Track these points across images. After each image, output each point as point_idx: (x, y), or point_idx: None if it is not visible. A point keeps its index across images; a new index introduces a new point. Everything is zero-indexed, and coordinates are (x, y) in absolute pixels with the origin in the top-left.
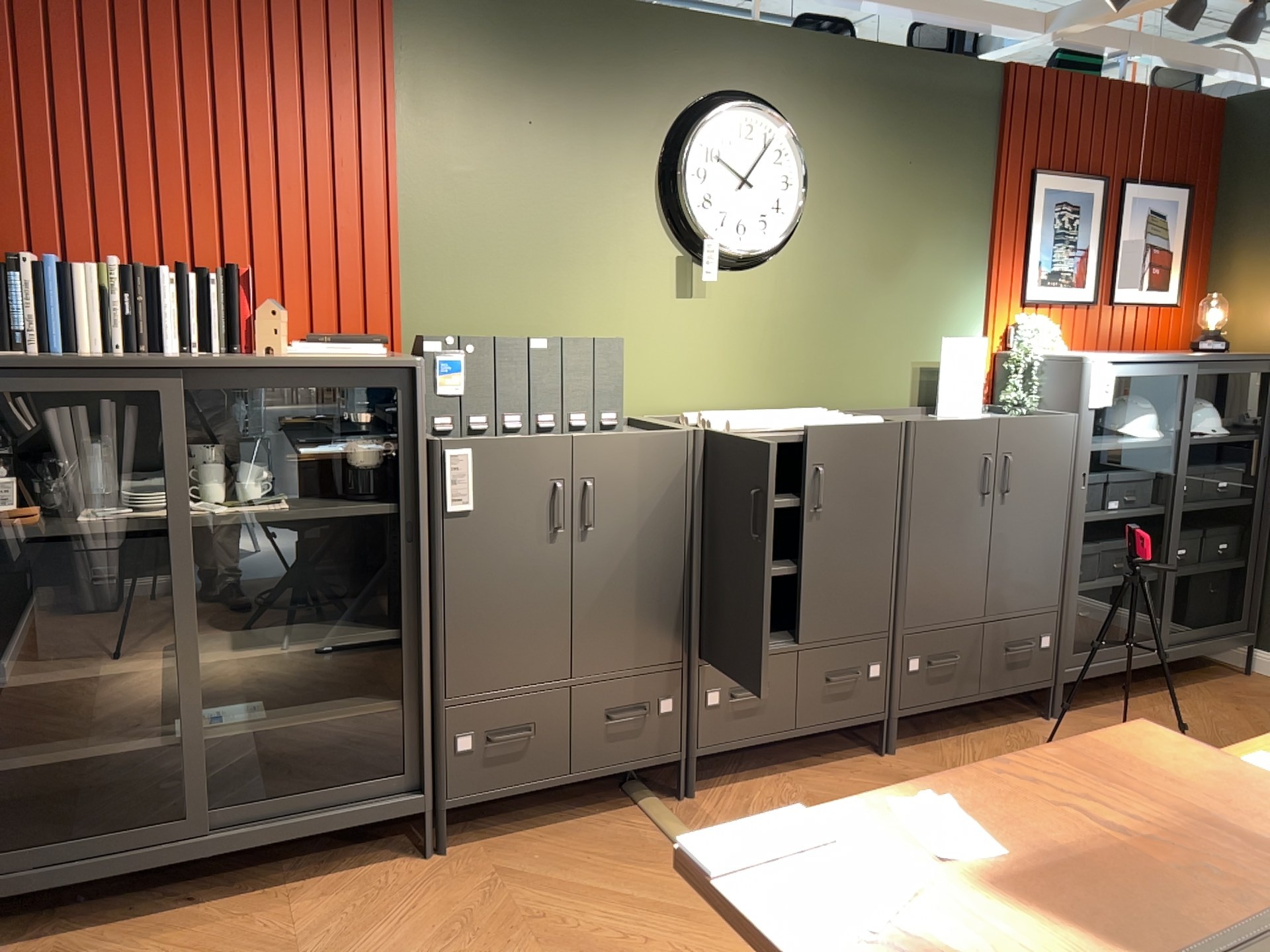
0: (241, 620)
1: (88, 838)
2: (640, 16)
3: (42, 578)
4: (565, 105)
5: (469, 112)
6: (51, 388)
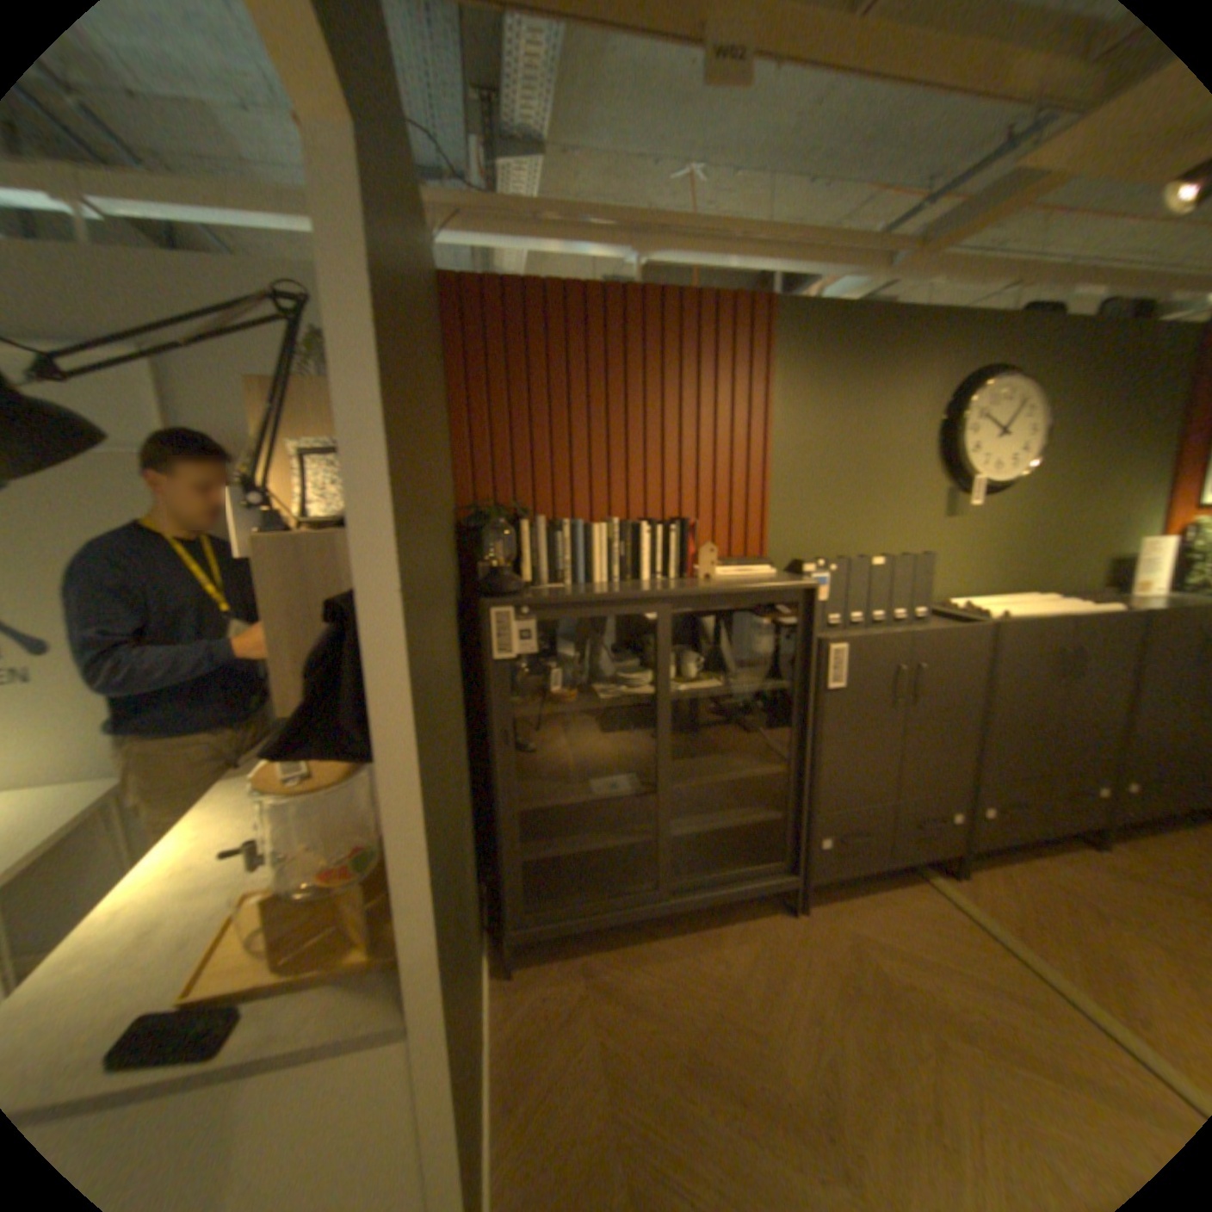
0: (673, 751)
1: (603, 903)
2: (937, 314)
3: (574, 732)
4: (881, 385)
5: (817, 396)
6: (595, 614)
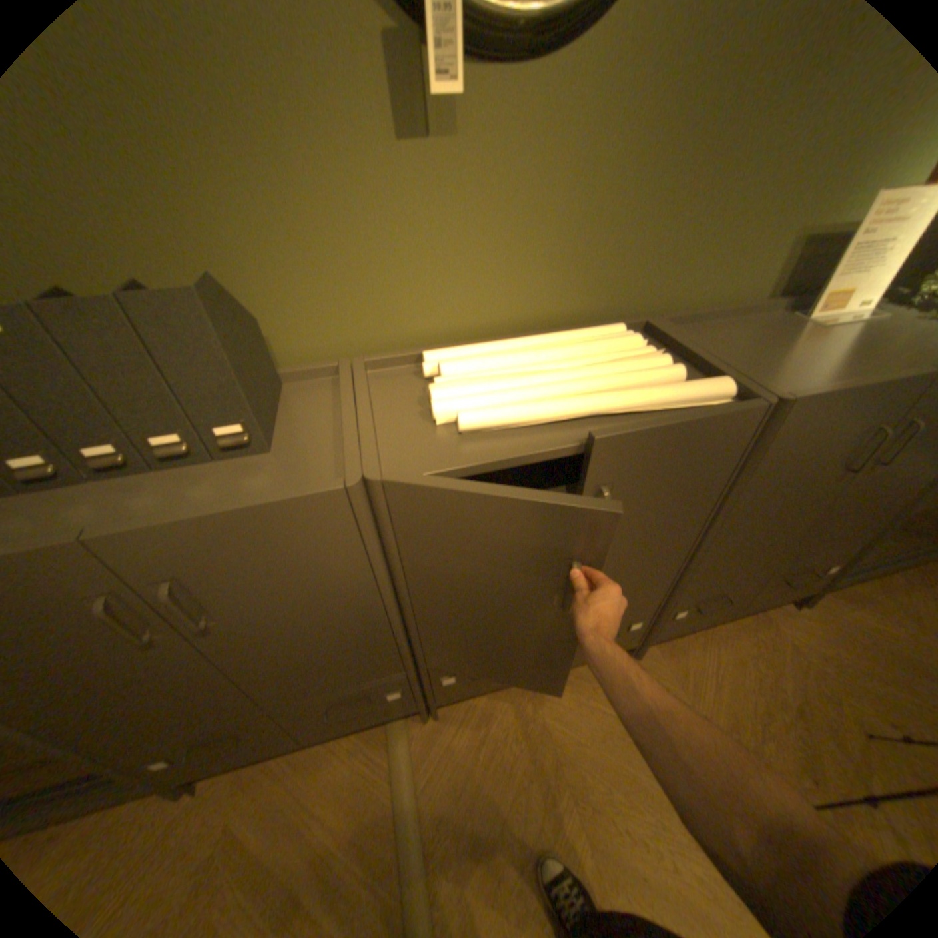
0: None
1: None
2: None
3: None
4: None
5: None
6: None
